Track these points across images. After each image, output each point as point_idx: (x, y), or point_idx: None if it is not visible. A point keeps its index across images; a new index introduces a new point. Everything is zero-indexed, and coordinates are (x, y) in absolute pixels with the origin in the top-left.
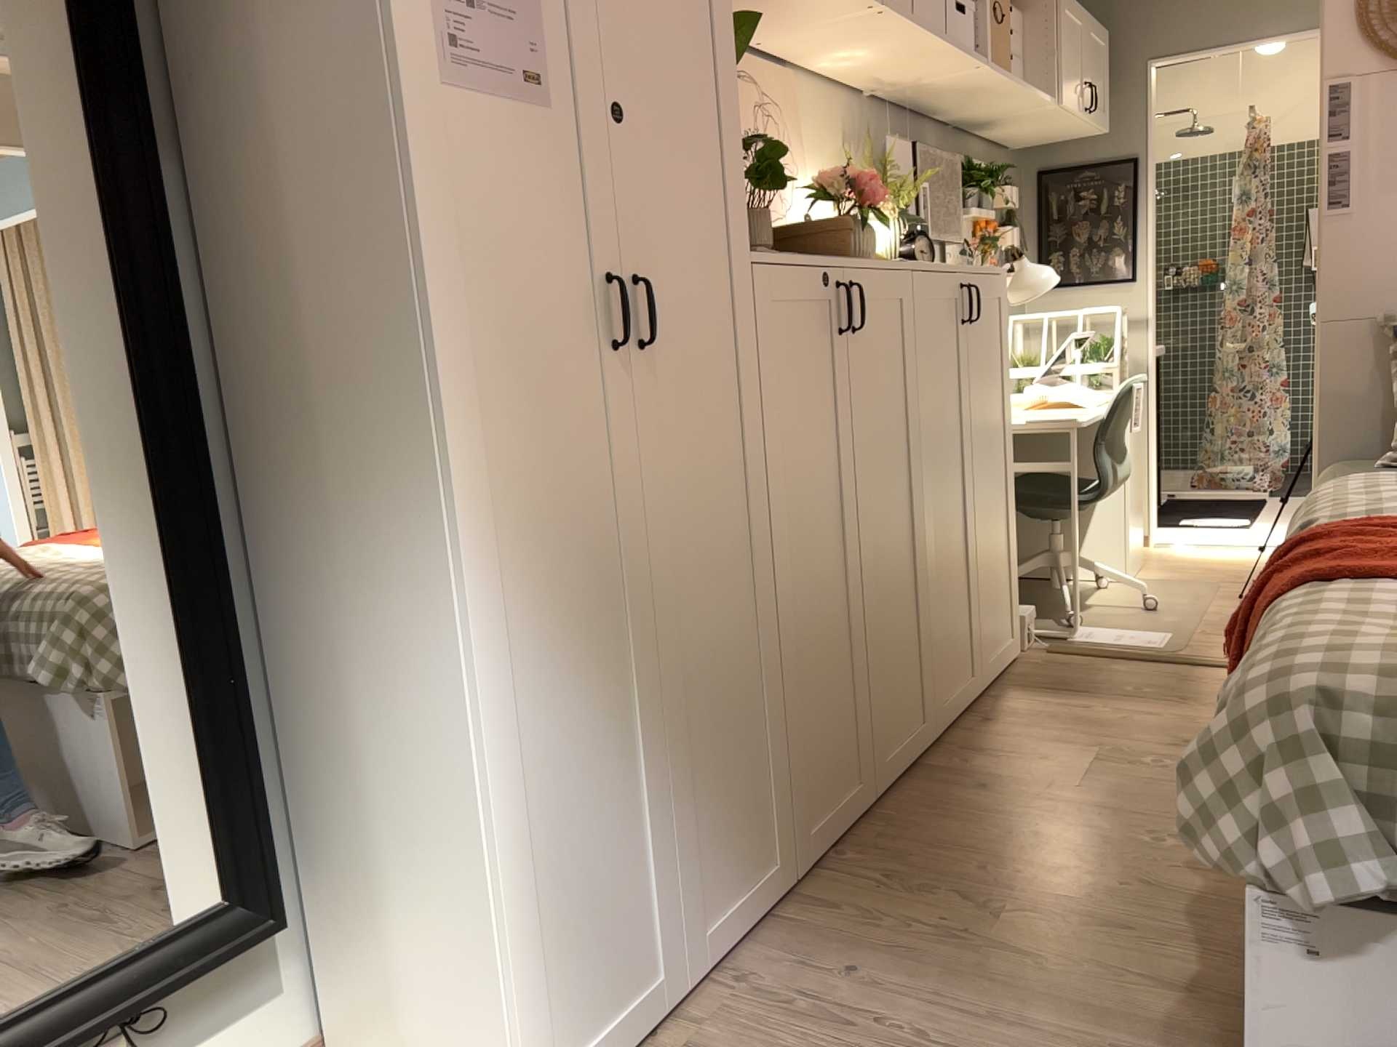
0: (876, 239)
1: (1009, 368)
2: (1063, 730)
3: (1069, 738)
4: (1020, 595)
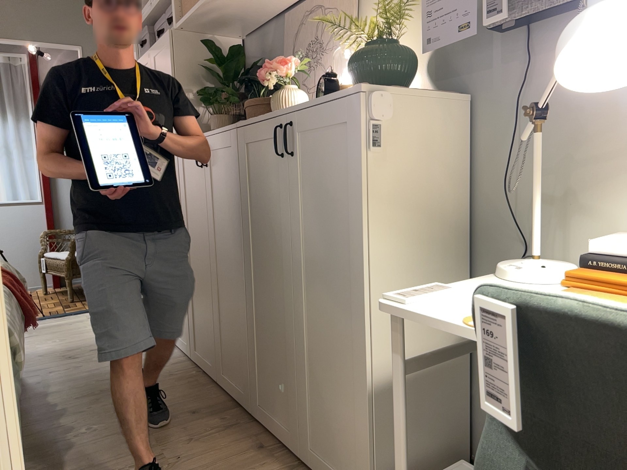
0: (280, 100)
1: (361, 205)
2: (208, 467)
3: (197, 464)
4: (369, 465)
